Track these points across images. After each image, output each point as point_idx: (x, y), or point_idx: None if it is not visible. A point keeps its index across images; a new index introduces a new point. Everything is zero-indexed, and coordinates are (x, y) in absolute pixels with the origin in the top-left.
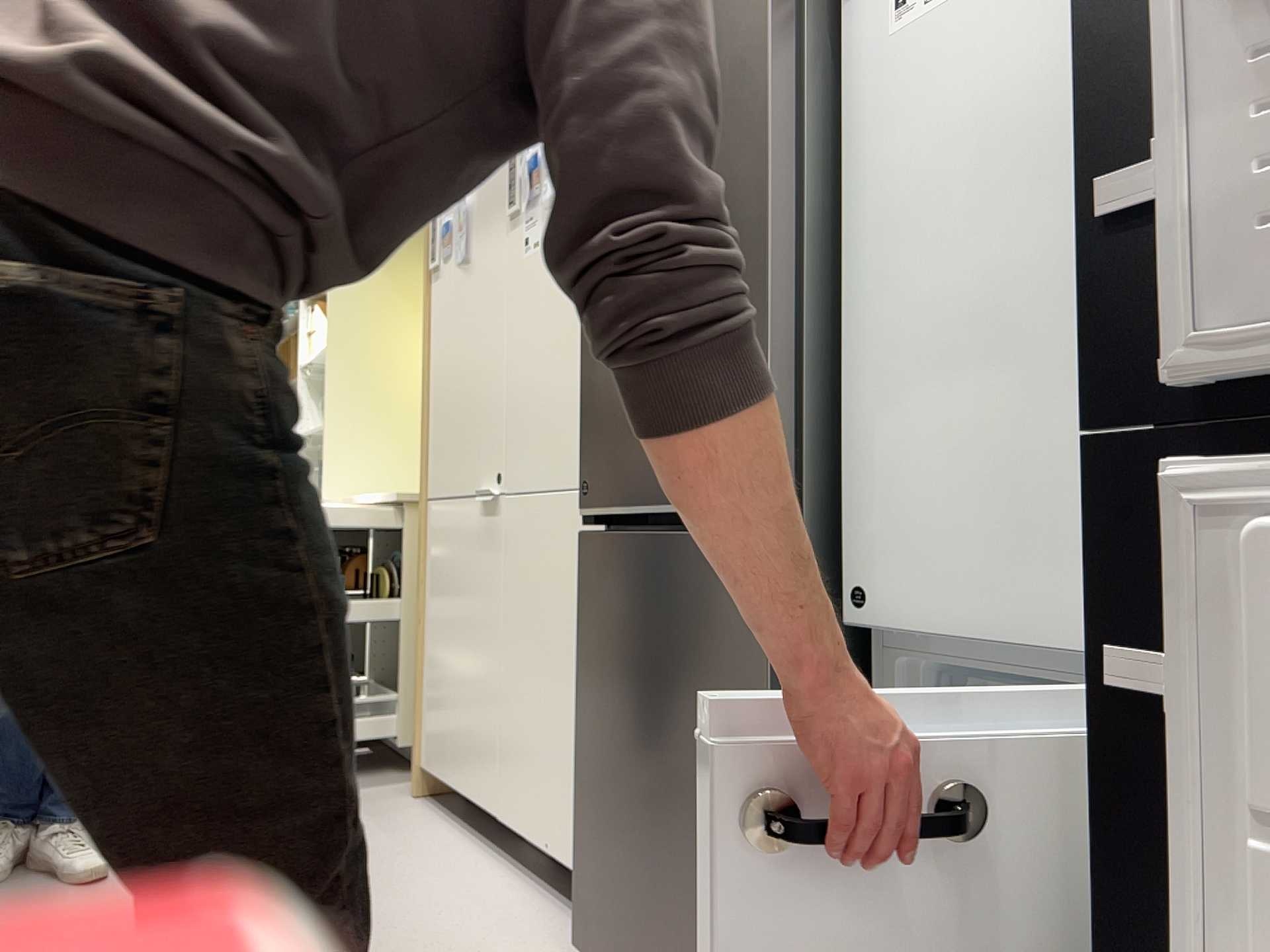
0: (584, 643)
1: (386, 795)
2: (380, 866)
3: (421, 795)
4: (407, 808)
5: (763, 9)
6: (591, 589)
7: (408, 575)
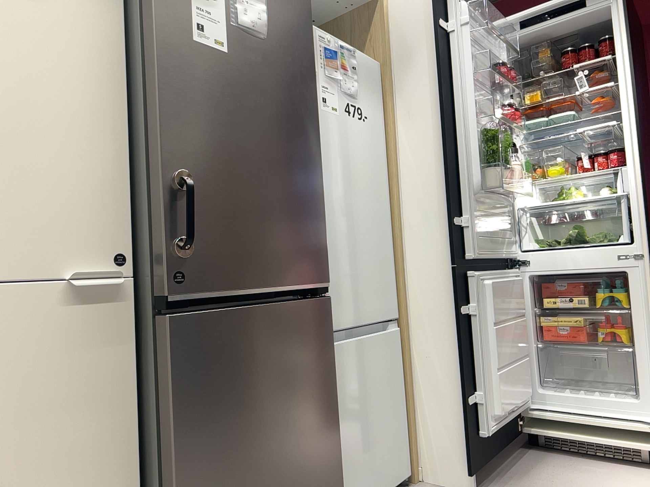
0: (181, 404)
1: None
2: None
3: None
4: None
5: (312, 65)
6: (191, 356)
7: None
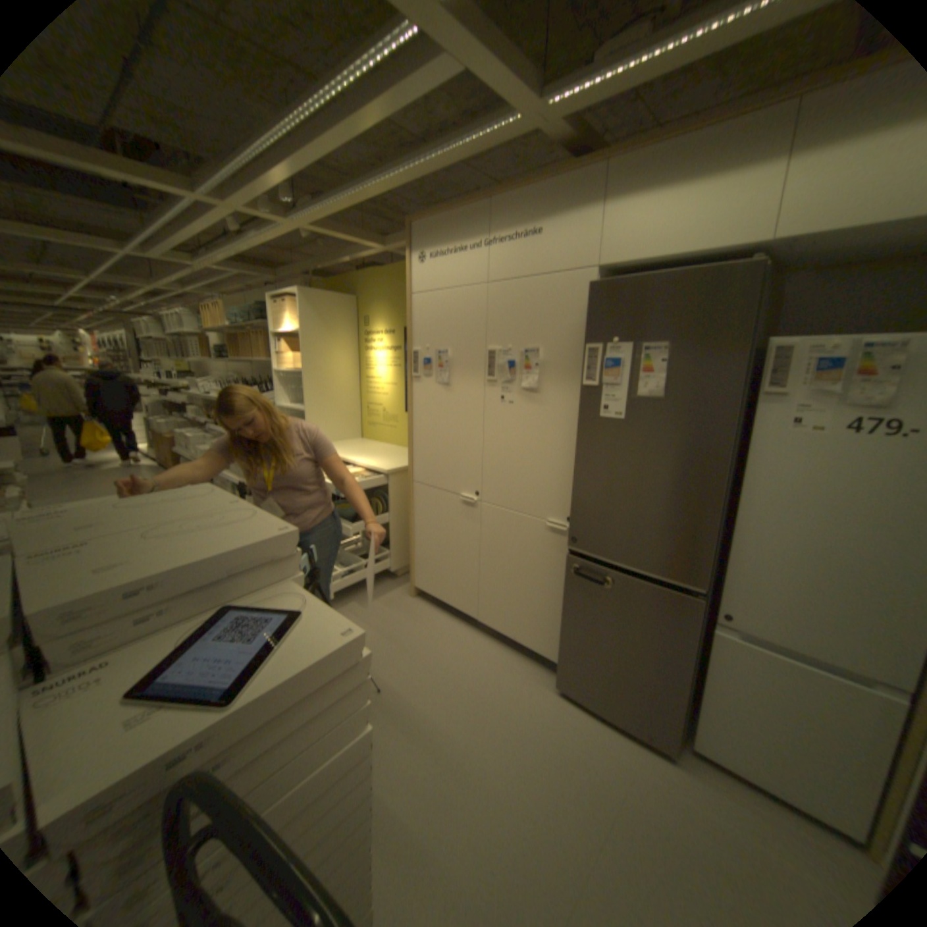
0: (569, 594)
1: (400, 597)
2: (437, 646)
3: (415, 595)
4: (415, 605)
5: (733, 405)
6: (577, 577)
7: (392, 503)
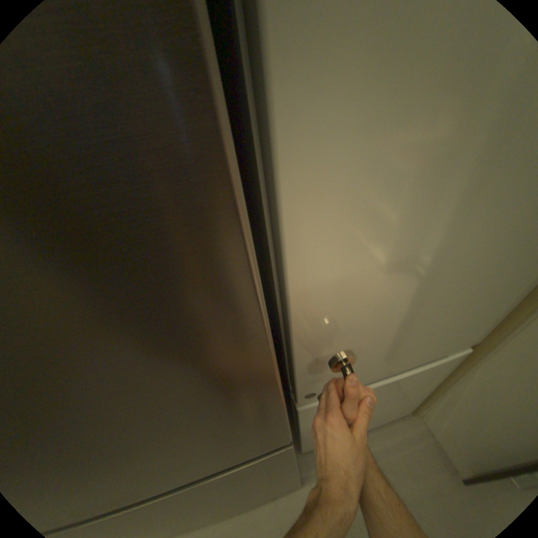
0: None
1: None
2: None
3: None
4: None
5: None
6: None
7: None
